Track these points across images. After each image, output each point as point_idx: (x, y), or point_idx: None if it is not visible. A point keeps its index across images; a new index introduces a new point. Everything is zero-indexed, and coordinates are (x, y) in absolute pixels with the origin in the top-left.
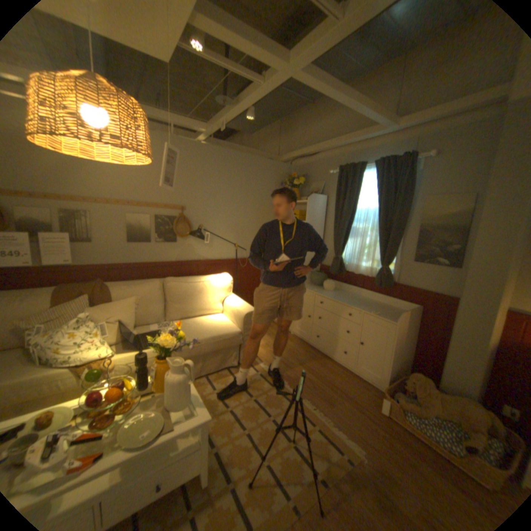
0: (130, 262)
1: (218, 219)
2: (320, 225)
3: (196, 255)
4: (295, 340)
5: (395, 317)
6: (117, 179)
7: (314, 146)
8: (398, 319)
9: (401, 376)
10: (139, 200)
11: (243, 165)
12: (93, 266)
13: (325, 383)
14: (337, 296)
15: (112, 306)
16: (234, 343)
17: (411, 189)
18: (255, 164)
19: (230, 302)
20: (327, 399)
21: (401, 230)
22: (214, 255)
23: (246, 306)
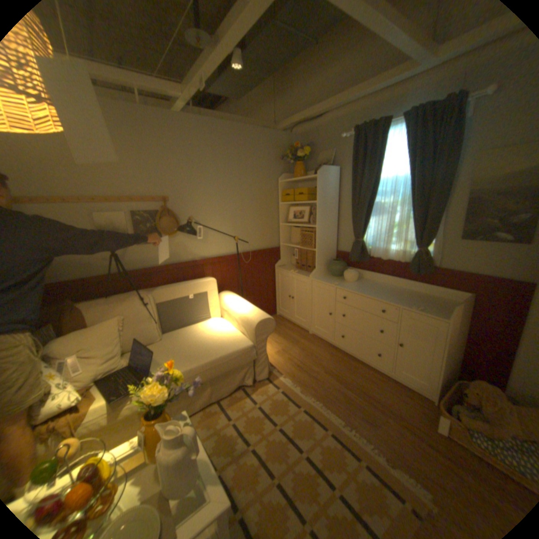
0: (109, 271)
1: (212, 207)
2: (335, 203)
3: (190, 254)
4: (315, 341)
5: (443, 311)
6: (74, 168)
7: (321, 105)
8: (448, 315)
9: (451, 379)
10: (109, 193)
11: (235, 138)
12: (62, 281)
13: (360, 395)
14: (364, 288)
15: (89, 332)
16: (247, 359)
17: (458, 145)
18: (250, 135)
19: (236, 307)
20: (367, 417)
21: (444, 201)
22: (211, 251)
23: (256, 311)
